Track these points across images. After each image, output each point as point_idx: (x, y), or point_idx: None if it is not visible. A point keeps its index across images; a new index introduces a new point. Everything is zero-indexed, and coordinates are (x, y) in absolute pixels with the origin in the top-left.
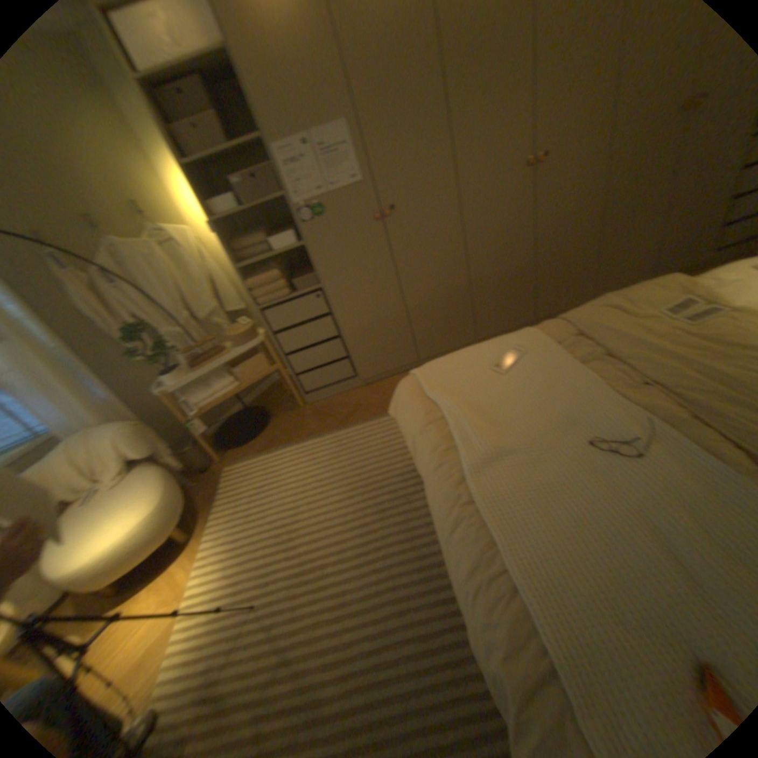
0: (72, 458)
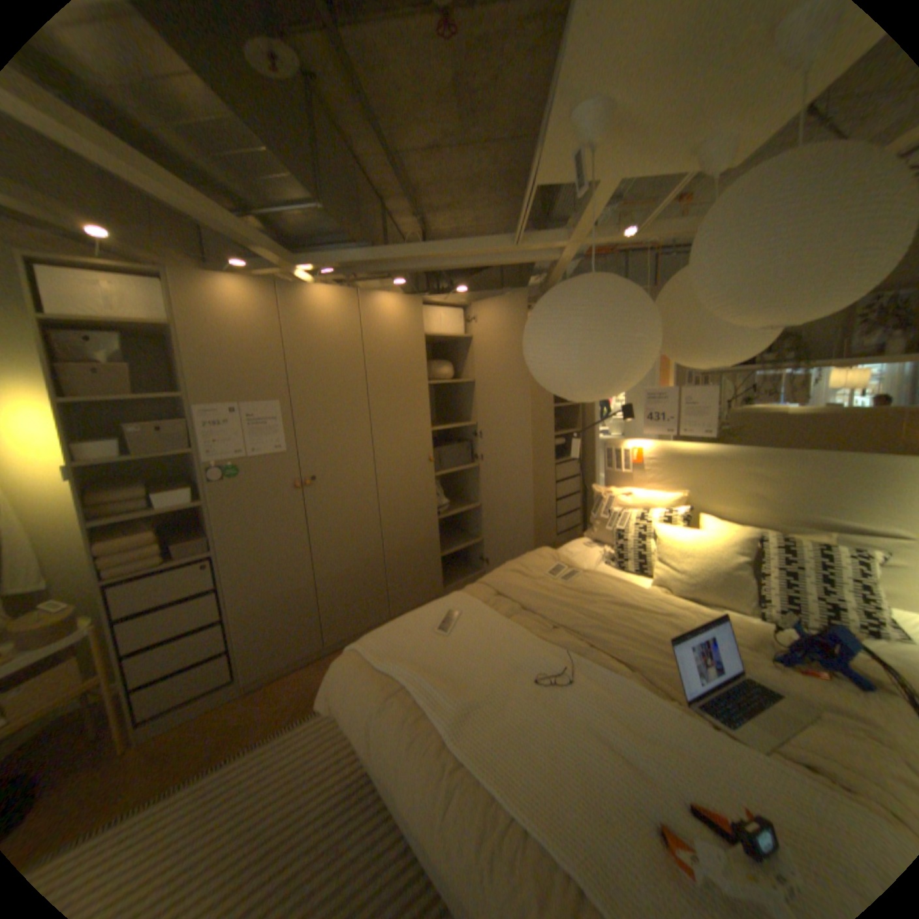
0: None
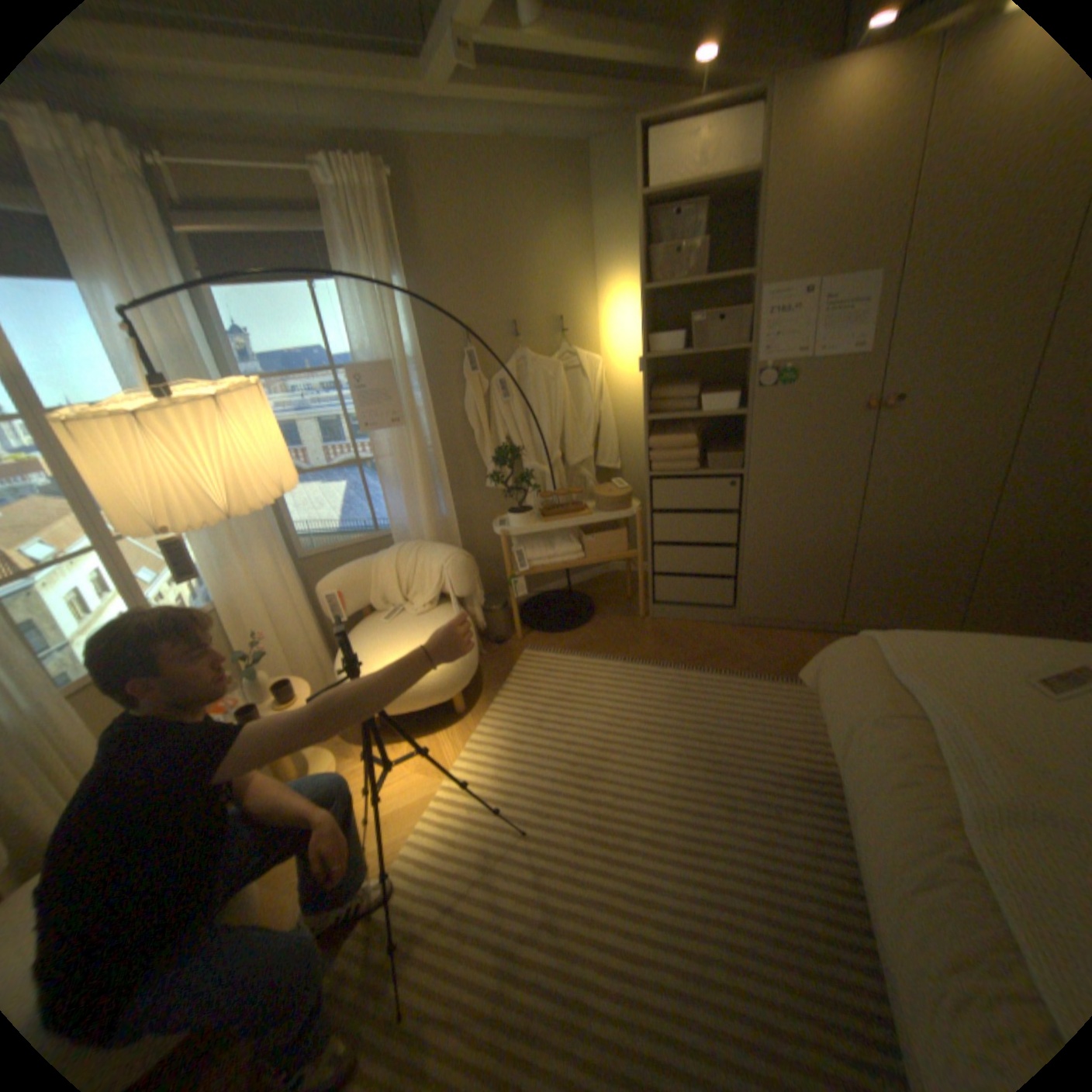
0: (402, 566)
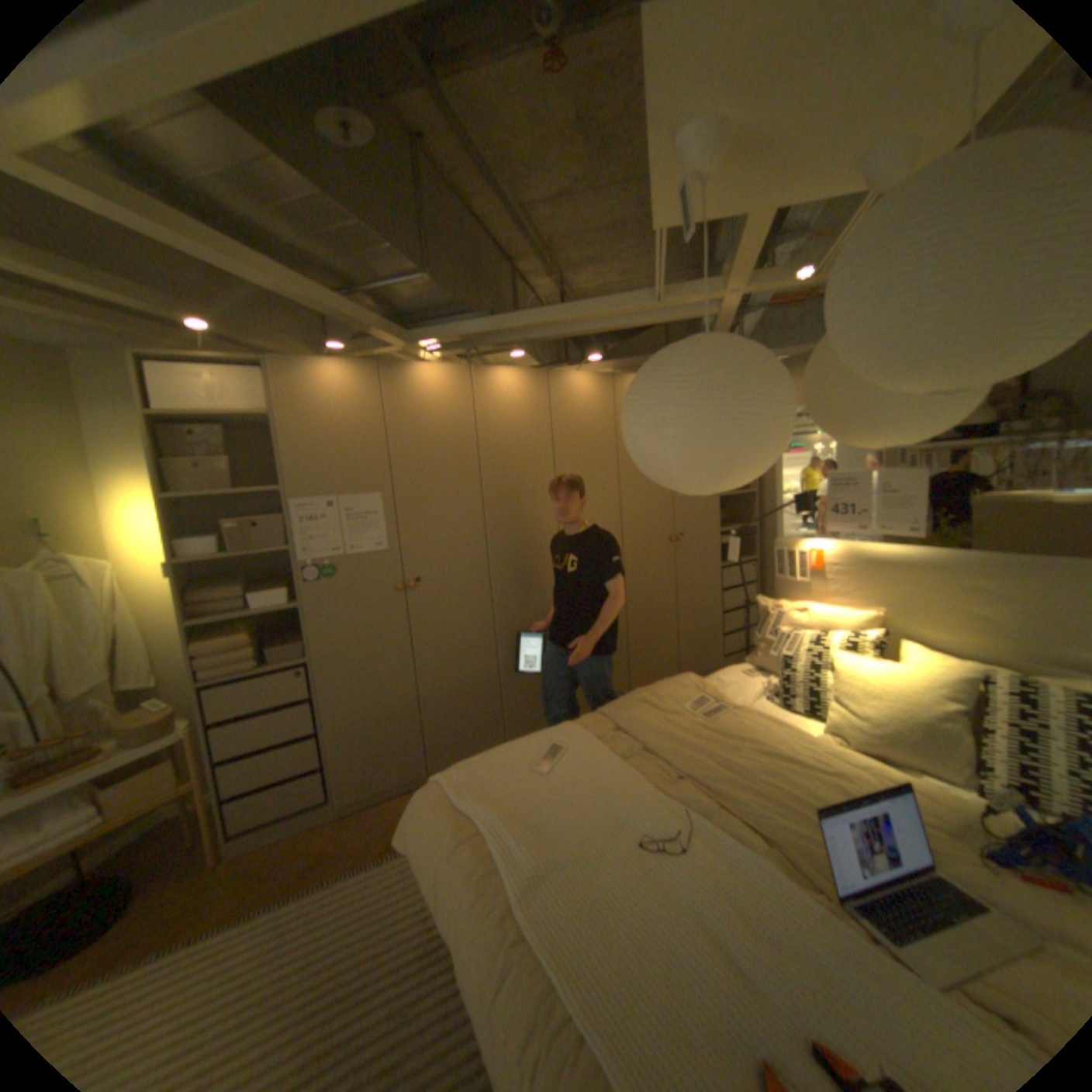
0: None
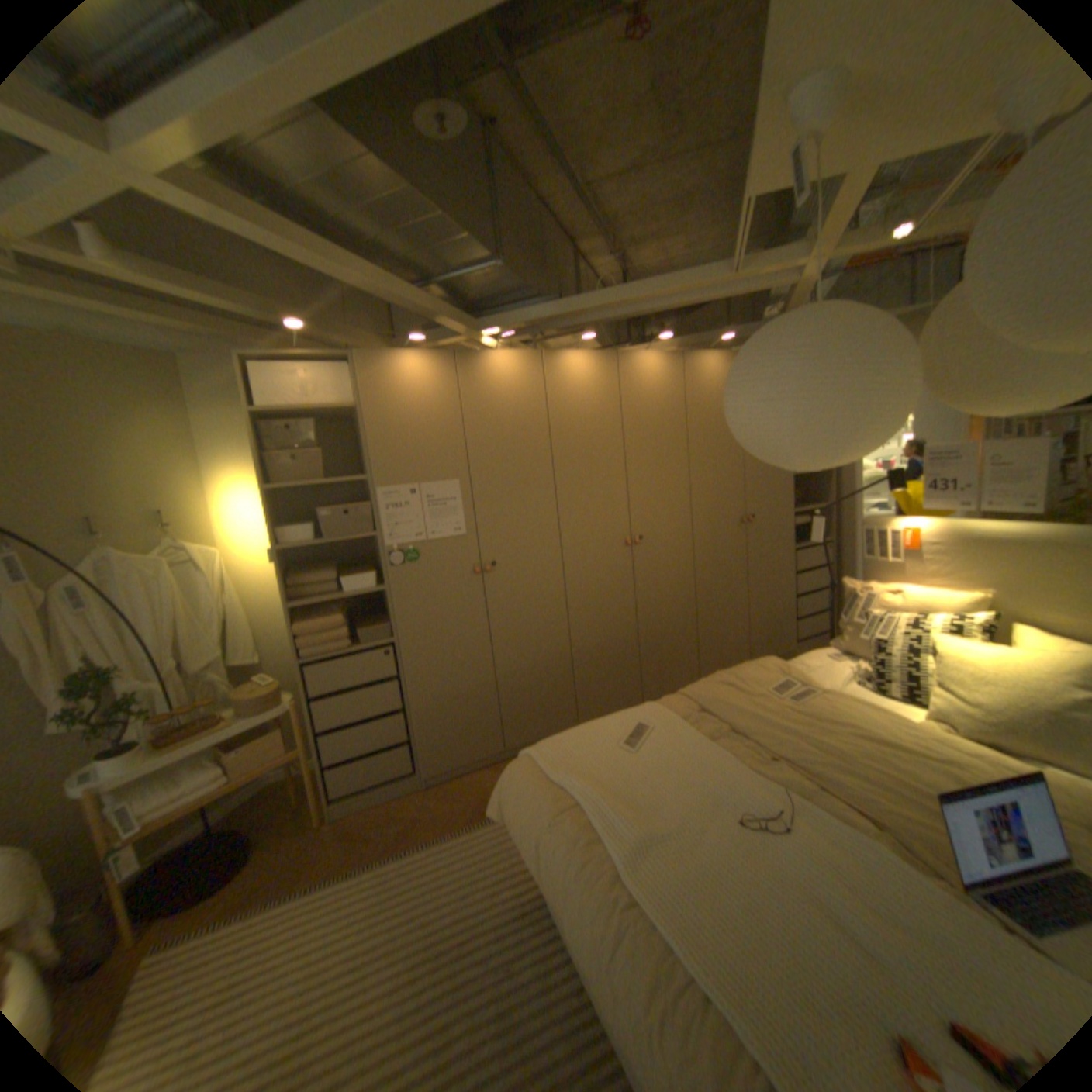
0: None
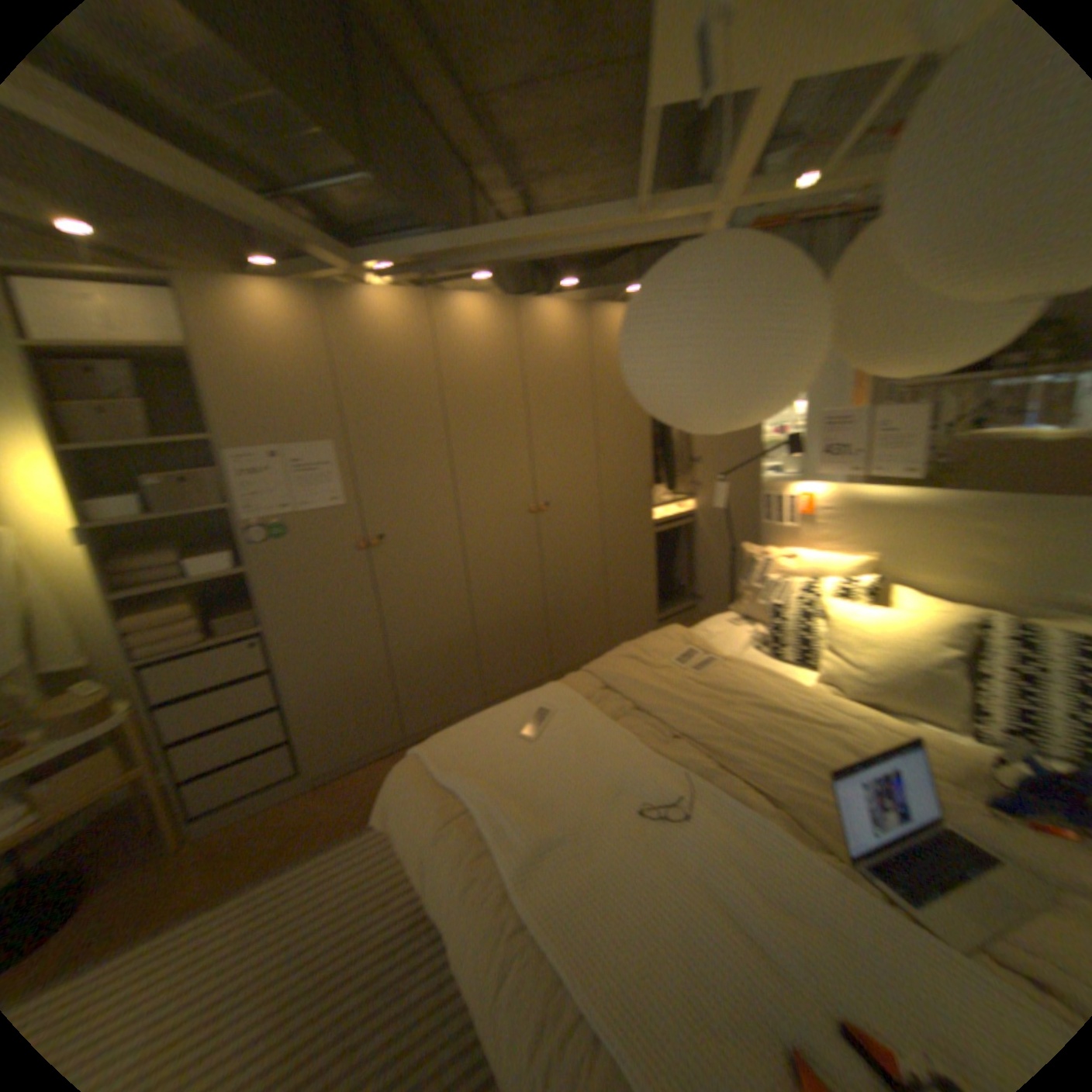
0: None
